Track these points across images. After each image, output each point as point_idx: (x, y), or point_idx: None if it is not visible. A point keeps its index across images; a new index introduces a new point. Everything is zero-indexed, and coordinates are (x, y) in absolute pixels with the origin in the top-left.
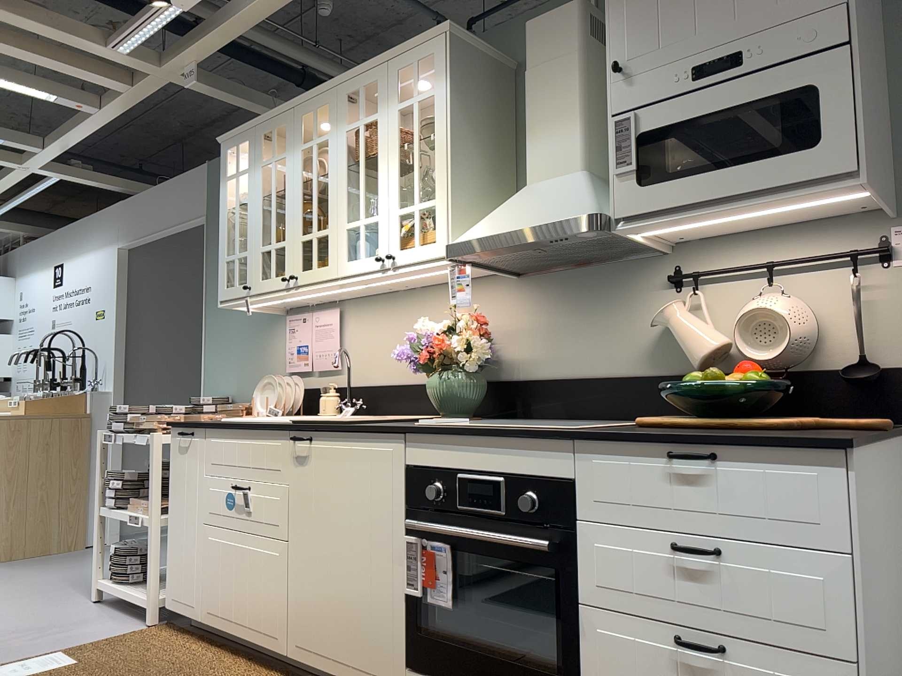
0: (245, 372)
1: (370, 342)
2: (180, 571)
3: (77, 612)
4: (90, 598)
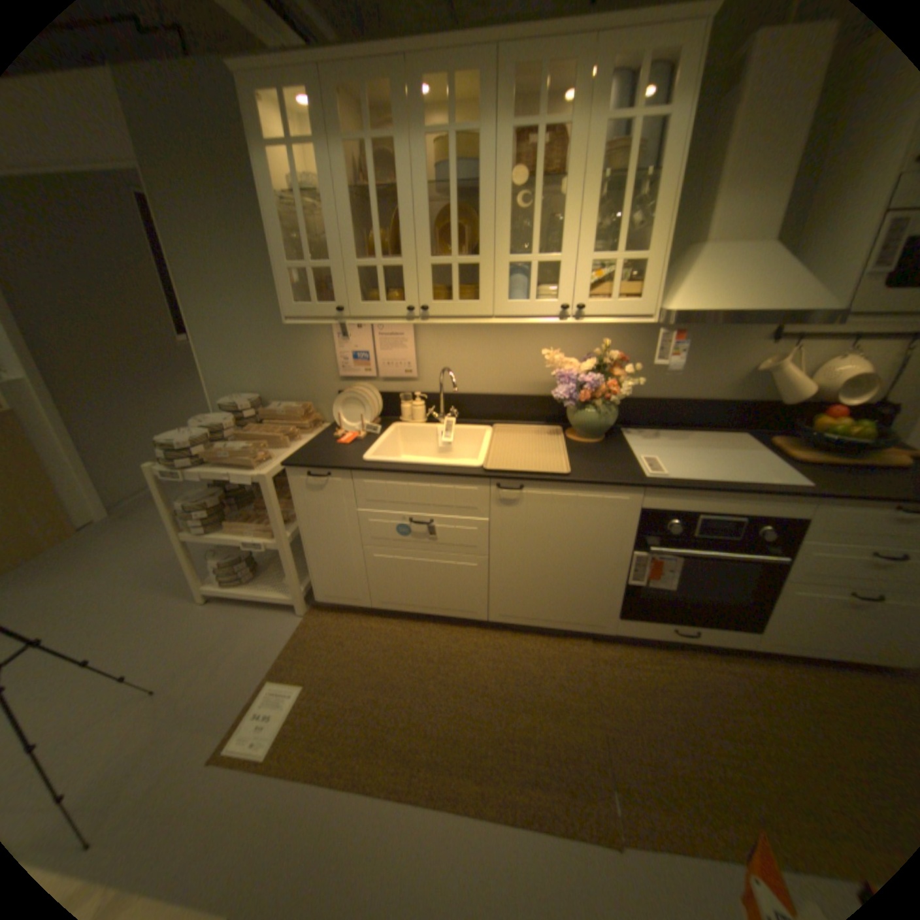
0: (271, 371)
1: (454, 355)
2: (335, 579)
3: (205, 625)
4: (189, 601)
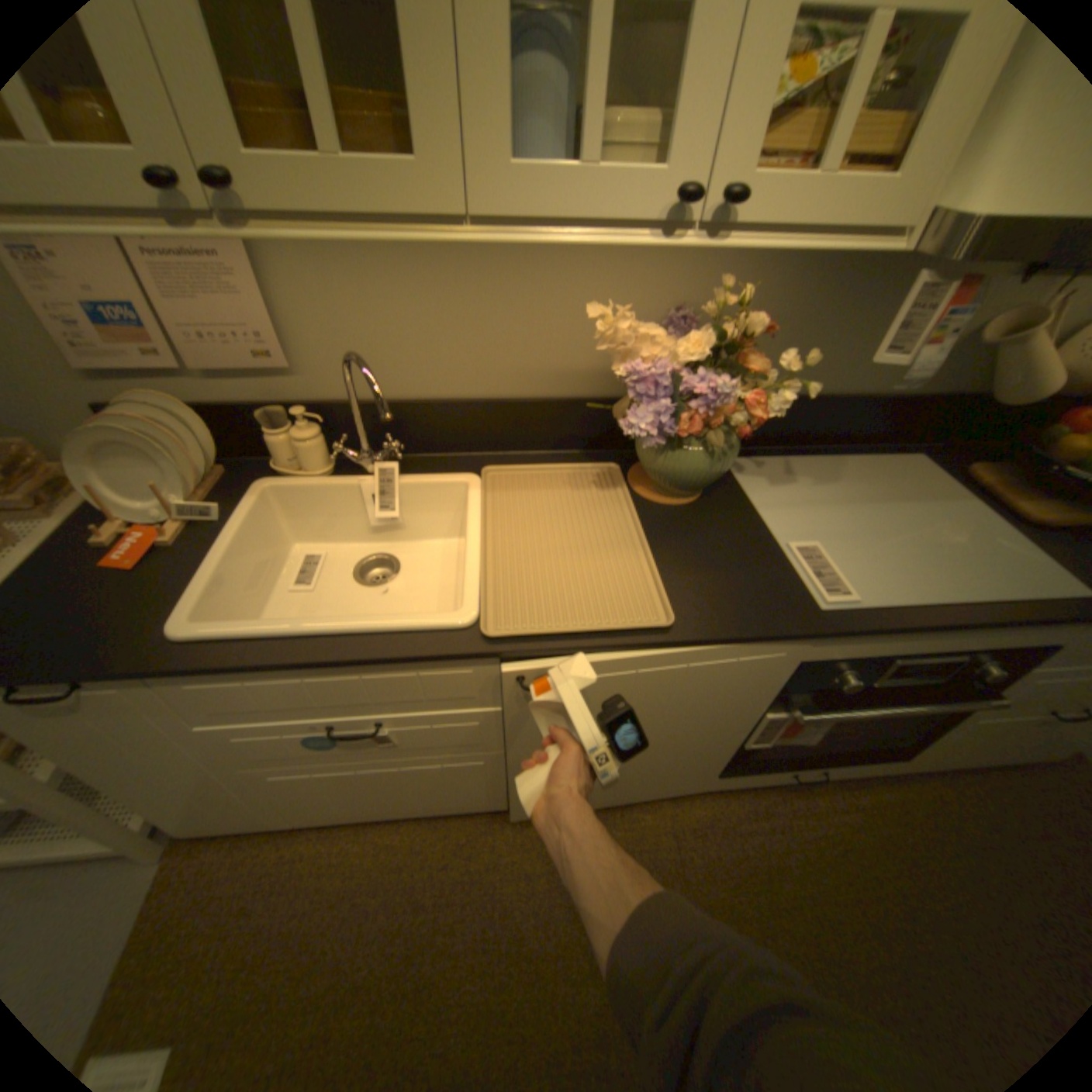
0: None
1: (370, 308)
2: (196, 813)
3: None
4: None
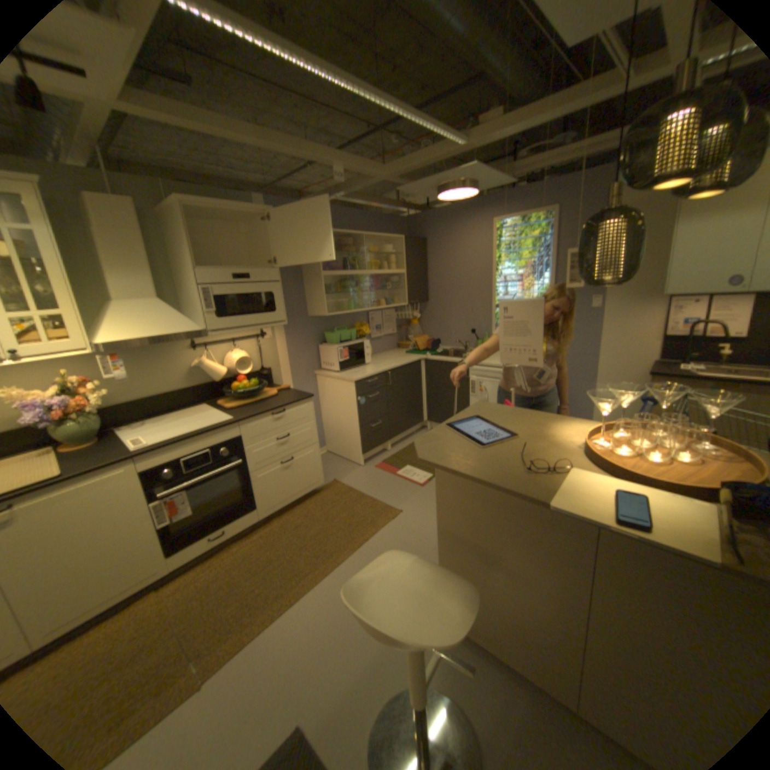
0: None
1: None
2: None
3: None
4: None
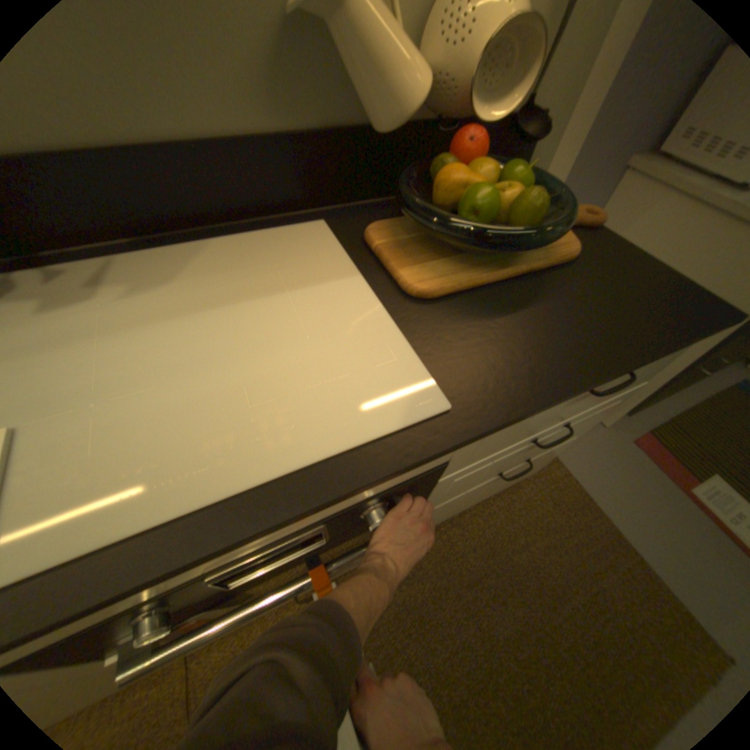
0: None
1: None
2: None
3: None
4: None
